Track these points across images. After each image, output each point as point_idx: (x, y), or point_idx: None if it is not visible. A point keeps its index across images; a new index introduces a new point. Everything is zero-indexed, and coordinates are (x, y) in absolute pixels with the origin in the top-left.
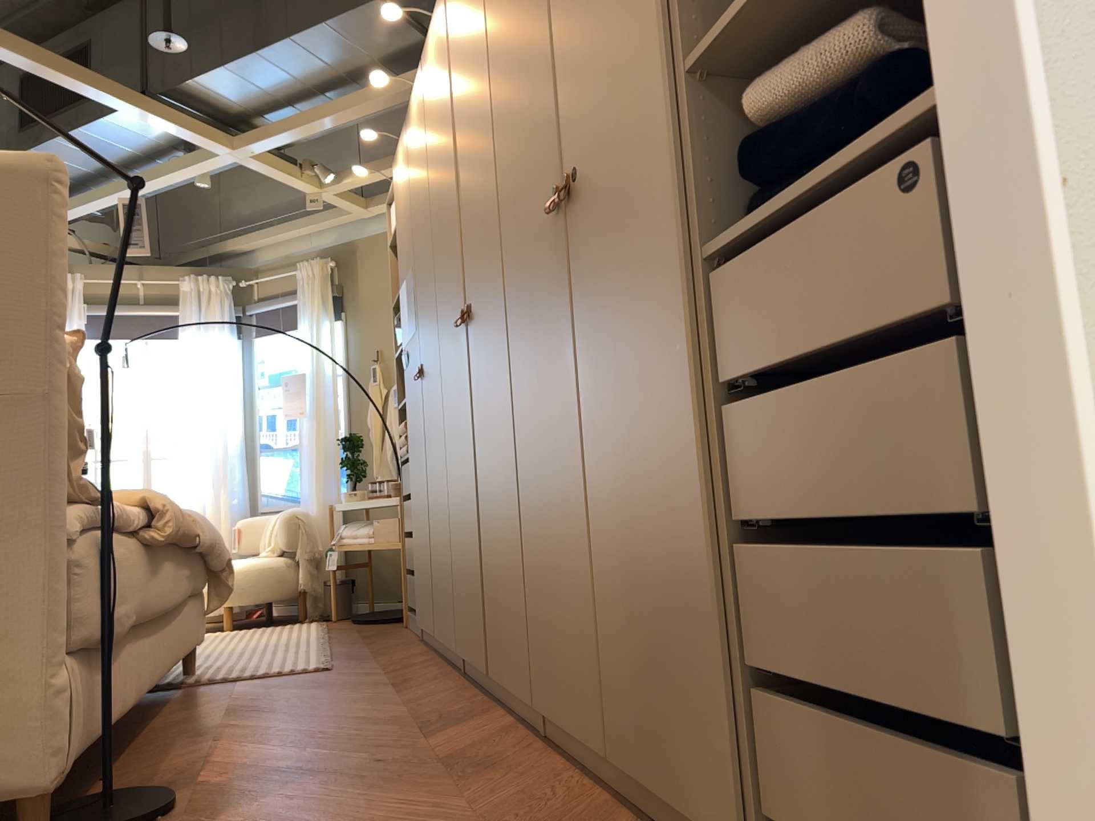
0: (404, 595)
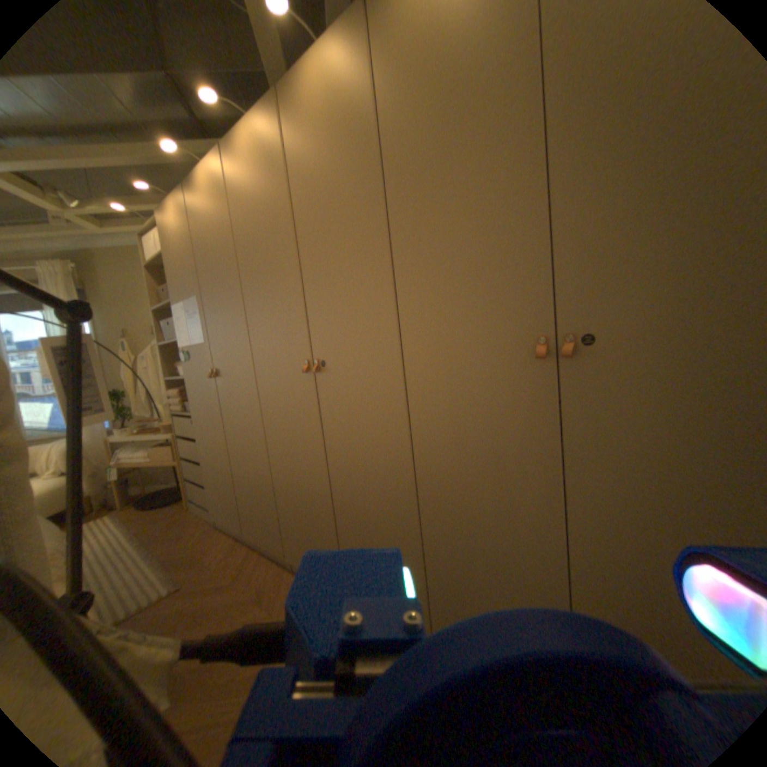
0: (182, 492)
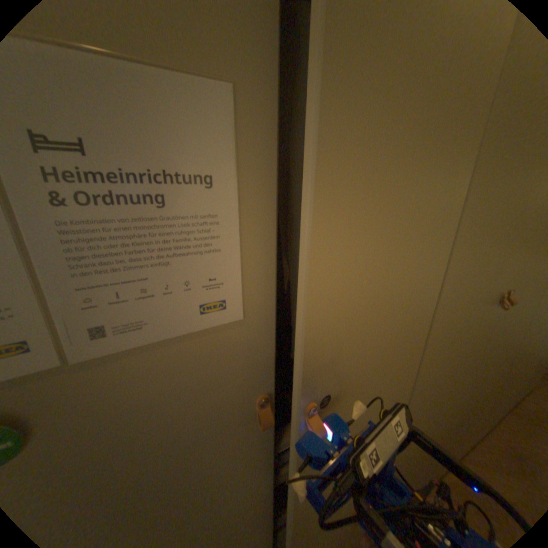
0: None
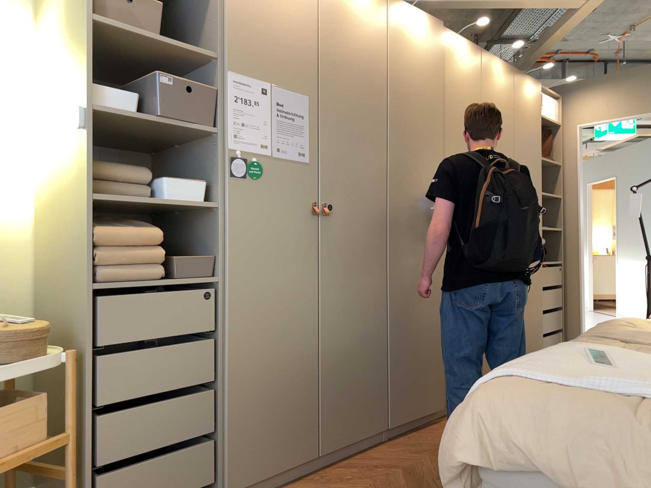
0: None
